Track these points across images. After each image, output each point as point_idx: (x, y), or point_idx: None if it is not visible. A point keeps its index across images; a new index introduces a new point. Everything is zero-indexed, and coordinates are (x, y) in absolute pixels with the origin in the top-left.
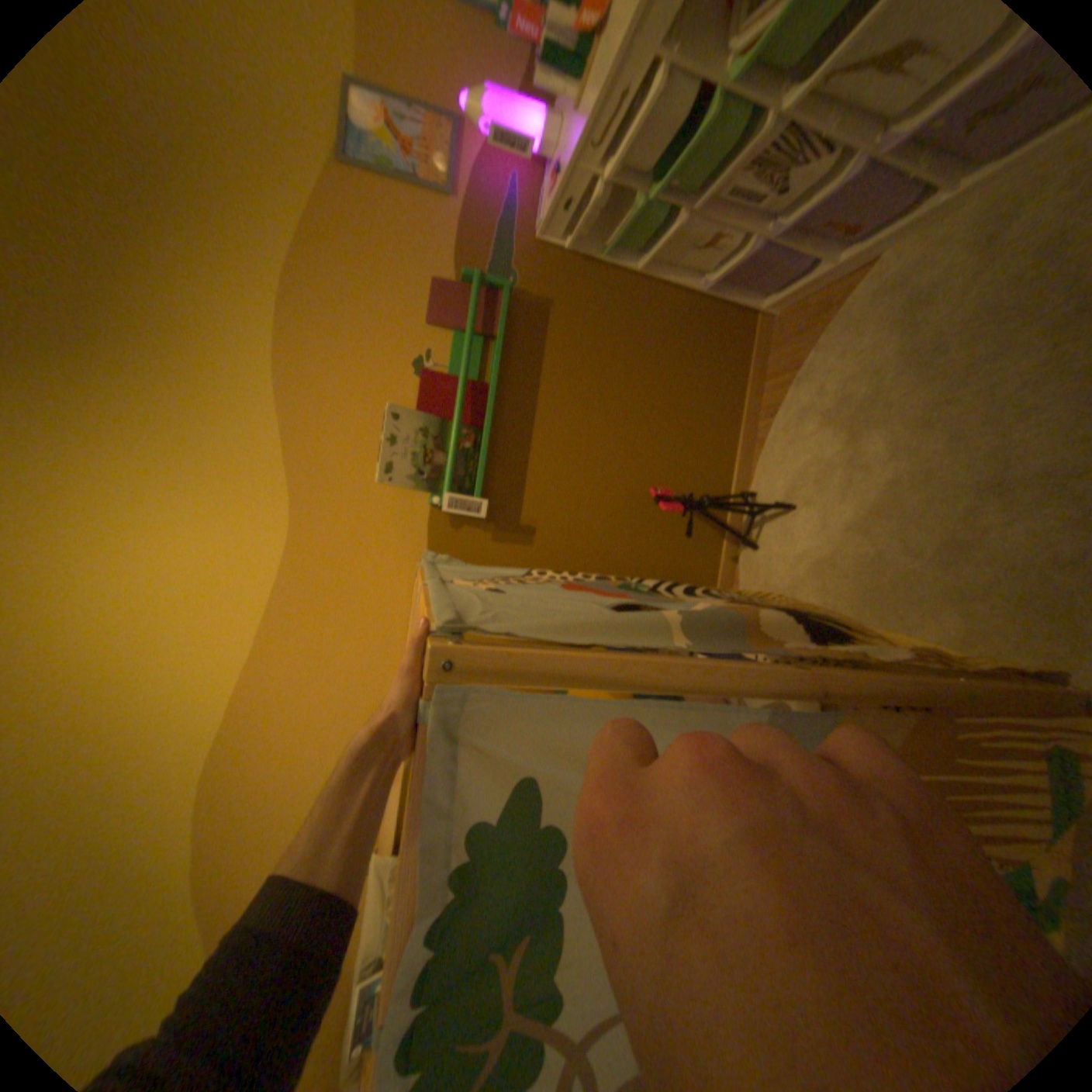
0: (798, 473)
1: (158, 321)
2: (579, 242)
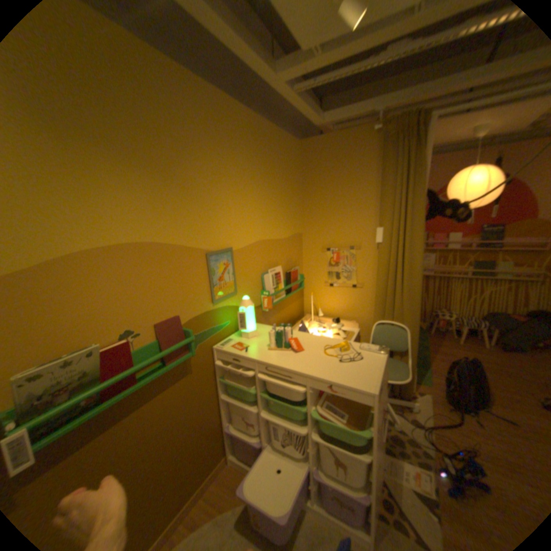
0: None
1: (82, 175)
2: (219, 365)
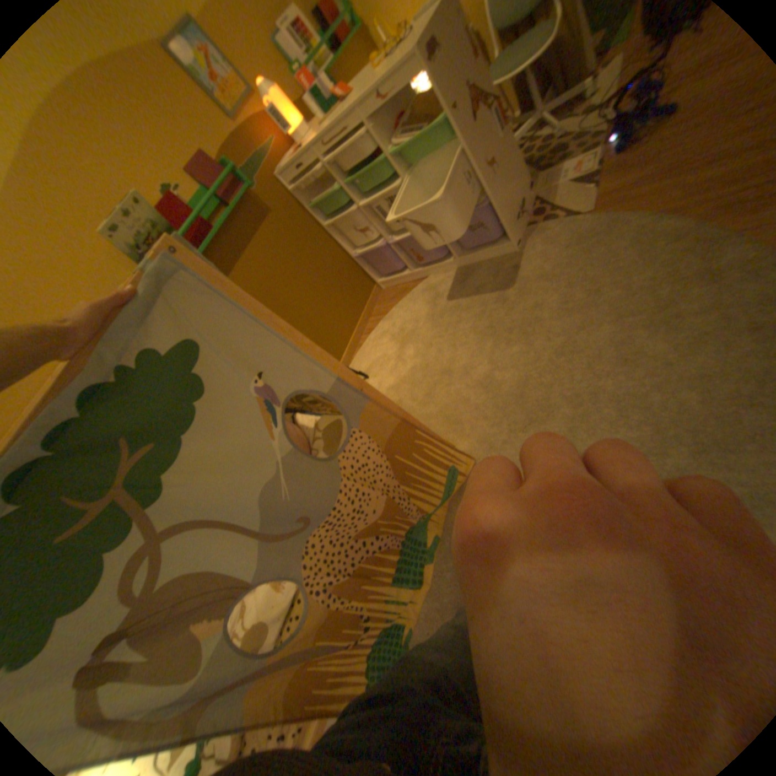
0: (373, 361)
1: None
2: (296, 192)
